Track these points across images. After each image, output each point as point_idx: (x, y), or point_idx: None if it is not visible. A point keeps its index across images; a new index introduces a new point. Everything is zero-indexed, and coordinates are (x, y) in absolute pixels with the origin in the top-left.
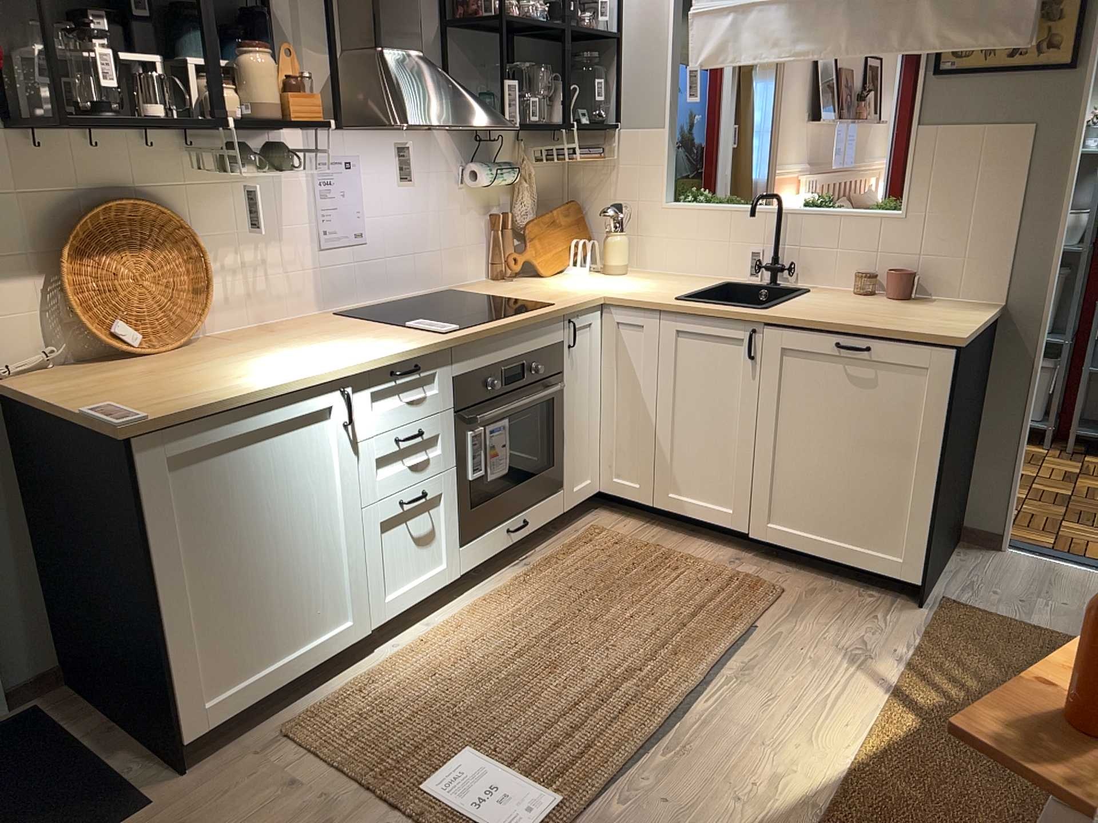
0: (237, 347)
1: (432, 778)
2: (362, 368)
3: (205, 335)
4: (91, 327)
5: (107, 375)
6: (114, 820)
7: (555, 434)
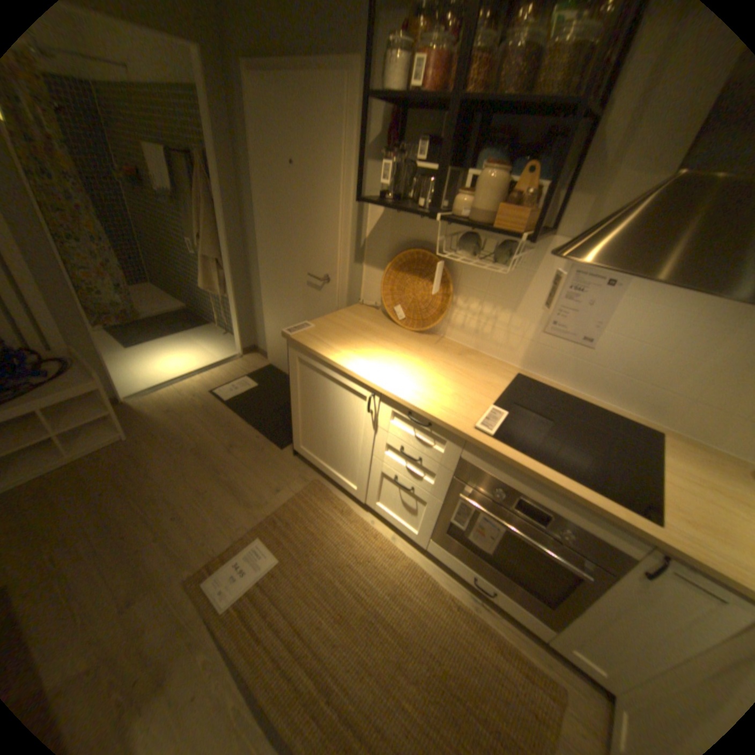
0: (425, 346)
1: (260, 546)
2: (386, 393)
3: (442, 334)
4: (383, 299)
5: (367, 321)
6: (276, 441)
7: (572, 598)
